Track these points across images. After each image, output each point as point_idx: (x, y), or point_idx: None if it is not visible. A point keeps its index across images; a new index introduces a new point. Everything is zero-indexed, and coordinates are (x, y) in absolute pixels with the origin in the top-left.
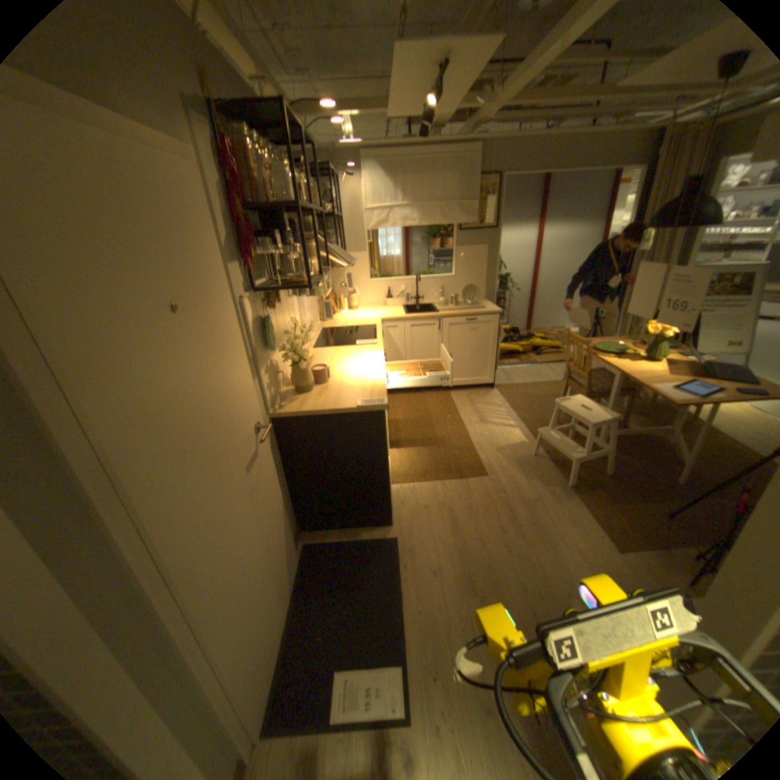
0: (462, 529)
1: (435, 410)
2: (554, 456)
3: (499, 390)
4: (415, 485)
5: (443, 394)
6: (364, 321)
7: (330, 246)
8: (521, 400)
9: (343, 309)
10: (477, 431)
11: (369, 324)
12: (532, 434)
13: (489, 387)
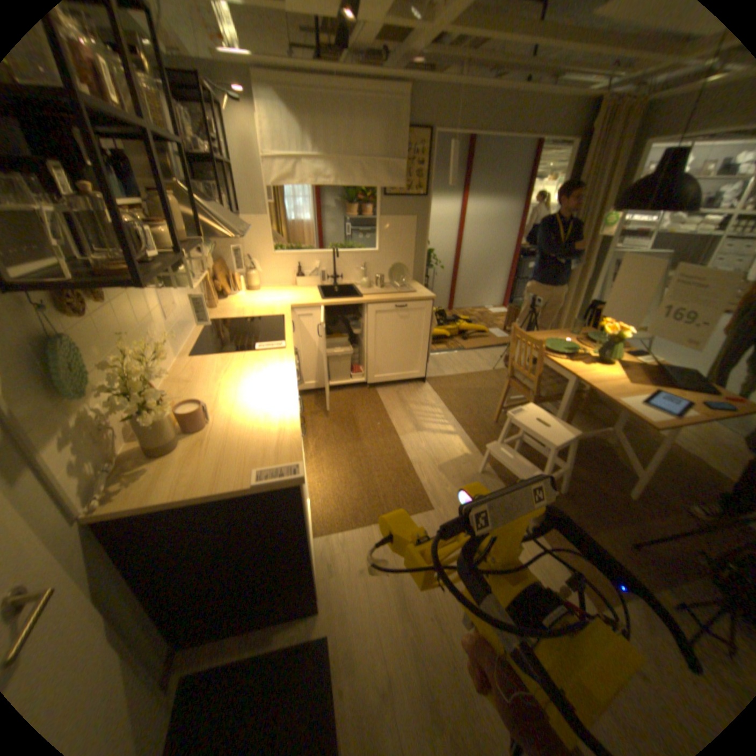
0: (412, 604)
1: (361, 415)
2: (501, 471)
3: (430, 383)
4: (344, 535)
5: (368, 392)
6: (267, 308)
7: (203, 203)
8: (456, 396)
9: (240, 287)
10: (413, 442)
11: (274, 313)
12: (473, 443)
13: (419, 381)
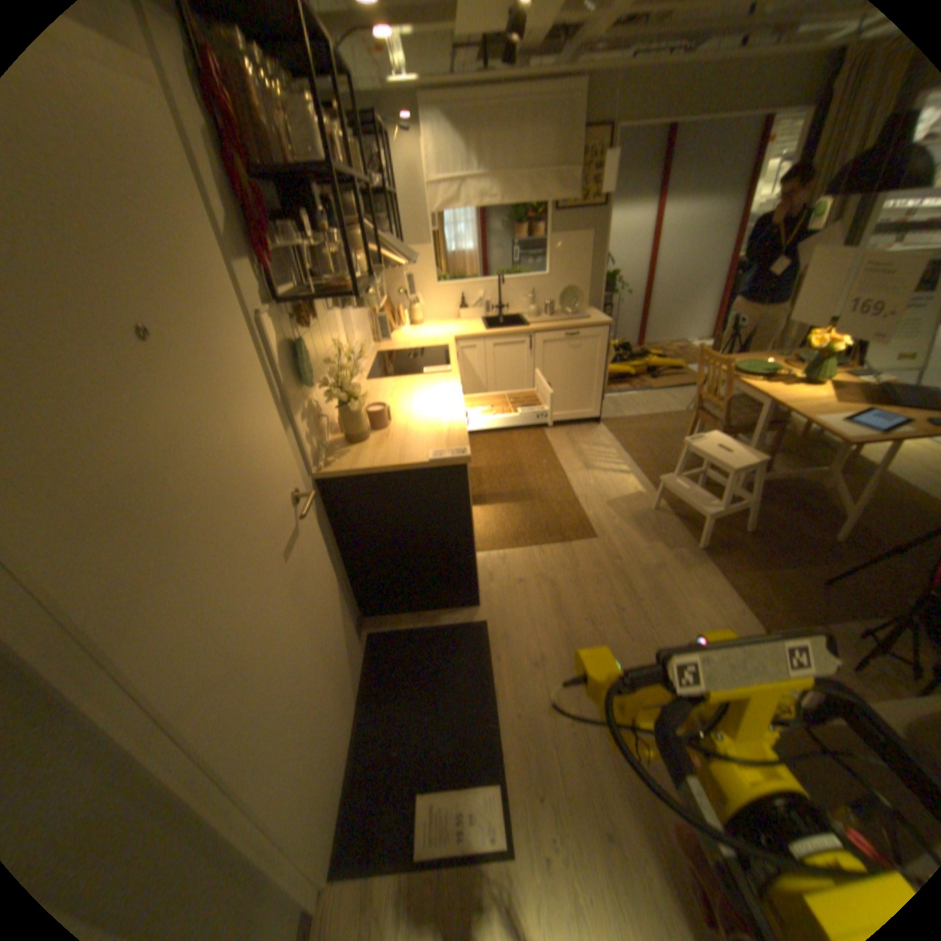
0: (568, 607)
1: (527, 454)
2: (679, 509)
3: (606, 425)
4: (505, 551)
5: (535, 433)
6: (432, 340)
7: (382, 235)
8: (636, 437)
9: (404, 323)
10: (582, 479)
11: (439, 344)
12: (650, 482)
13: (594, 422)
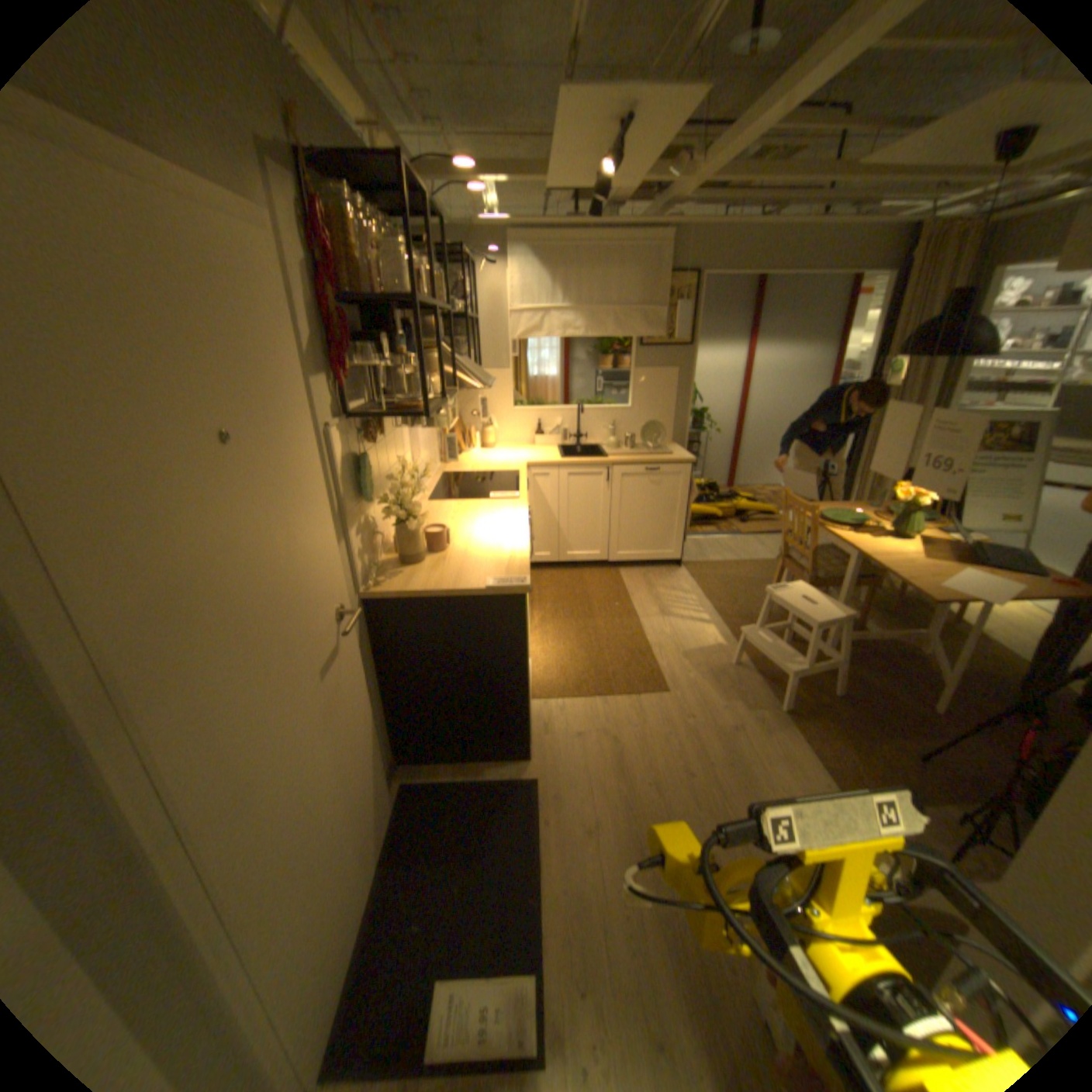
0: (631, 769)
1: (598, 594)
2: (762, 666)
3: (688, 569)
4: (565, 701)
5: (609, 572)
6: (502, 465)
7: (459, 359)
8: (719, 585)
9: (474, 446)
10: (656, 626)
11: (509, 469)
12: (732, 634)
13: (675, 565)
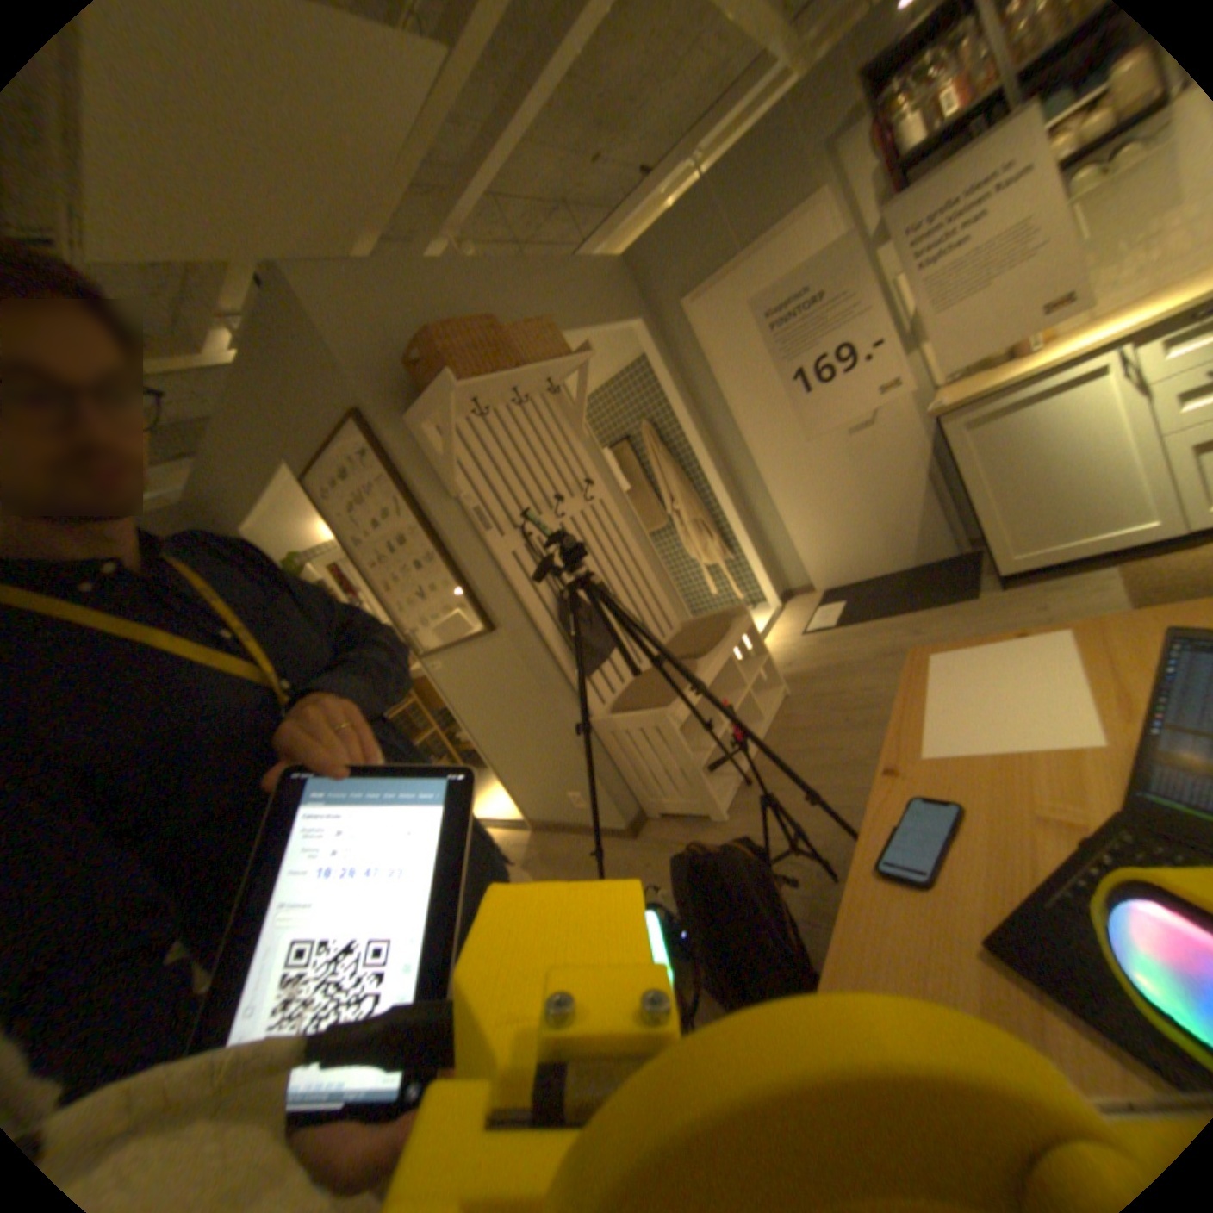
0: None
1: None
2: None
3: None
4: (1111, 588)
5: None
6: None
7: None
8: None
9: None
10: None
11: None
12: None
13: None
